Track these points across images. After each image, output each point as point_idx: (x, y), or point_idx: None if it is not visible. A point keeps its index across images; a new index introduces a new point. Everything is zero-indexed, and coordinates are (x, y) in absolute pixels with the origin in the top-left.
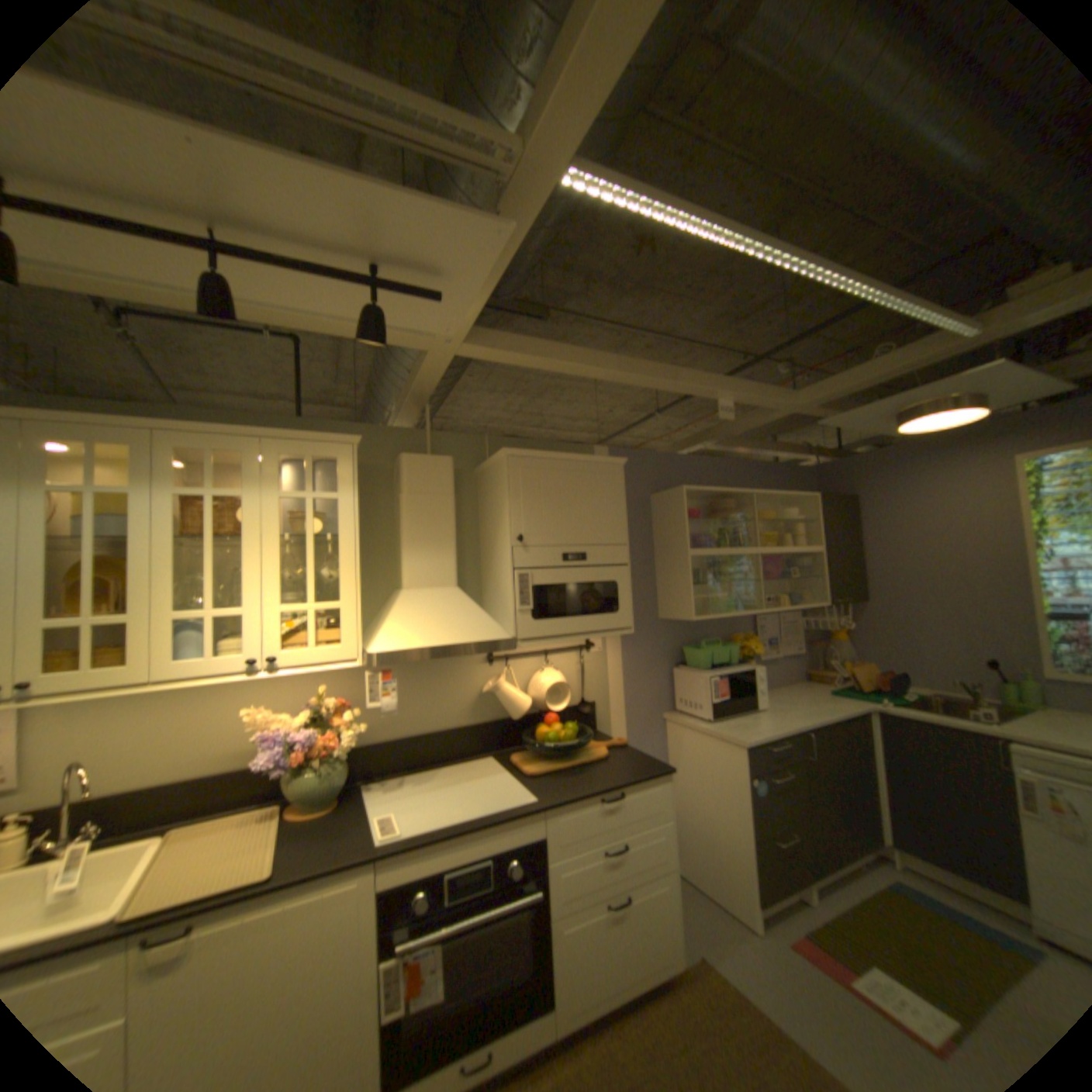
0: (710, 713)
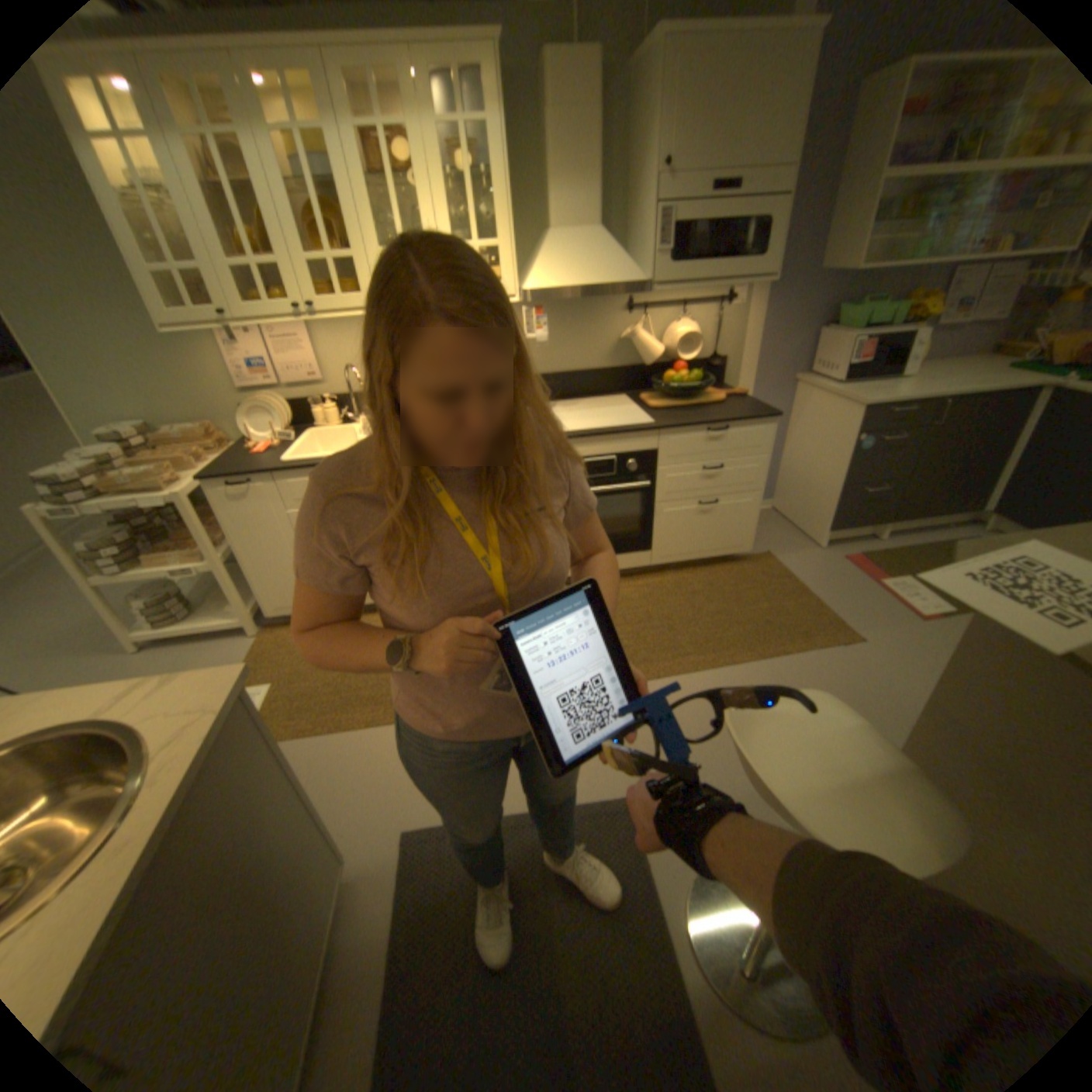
0: (846, 374)
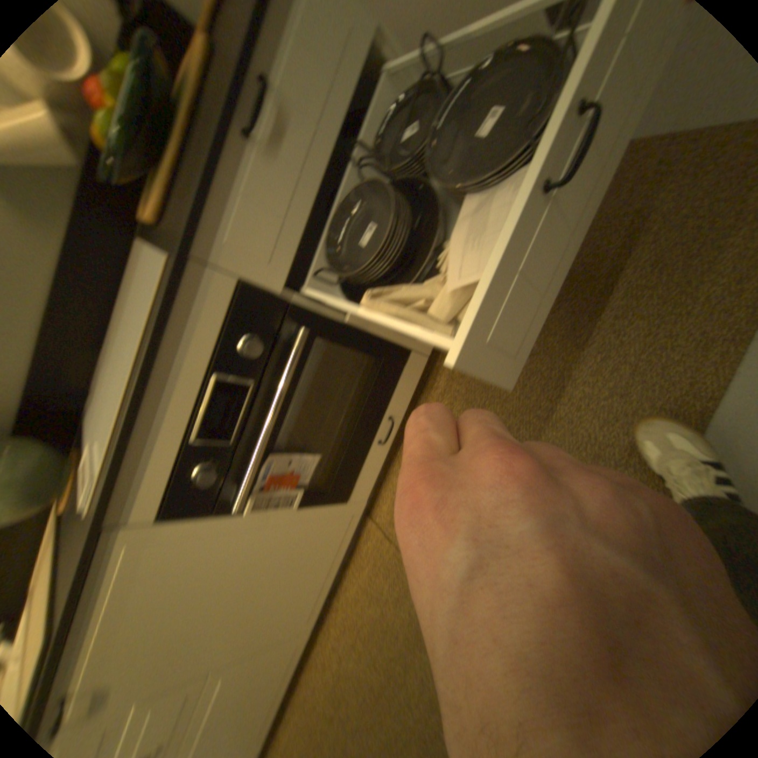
0: None
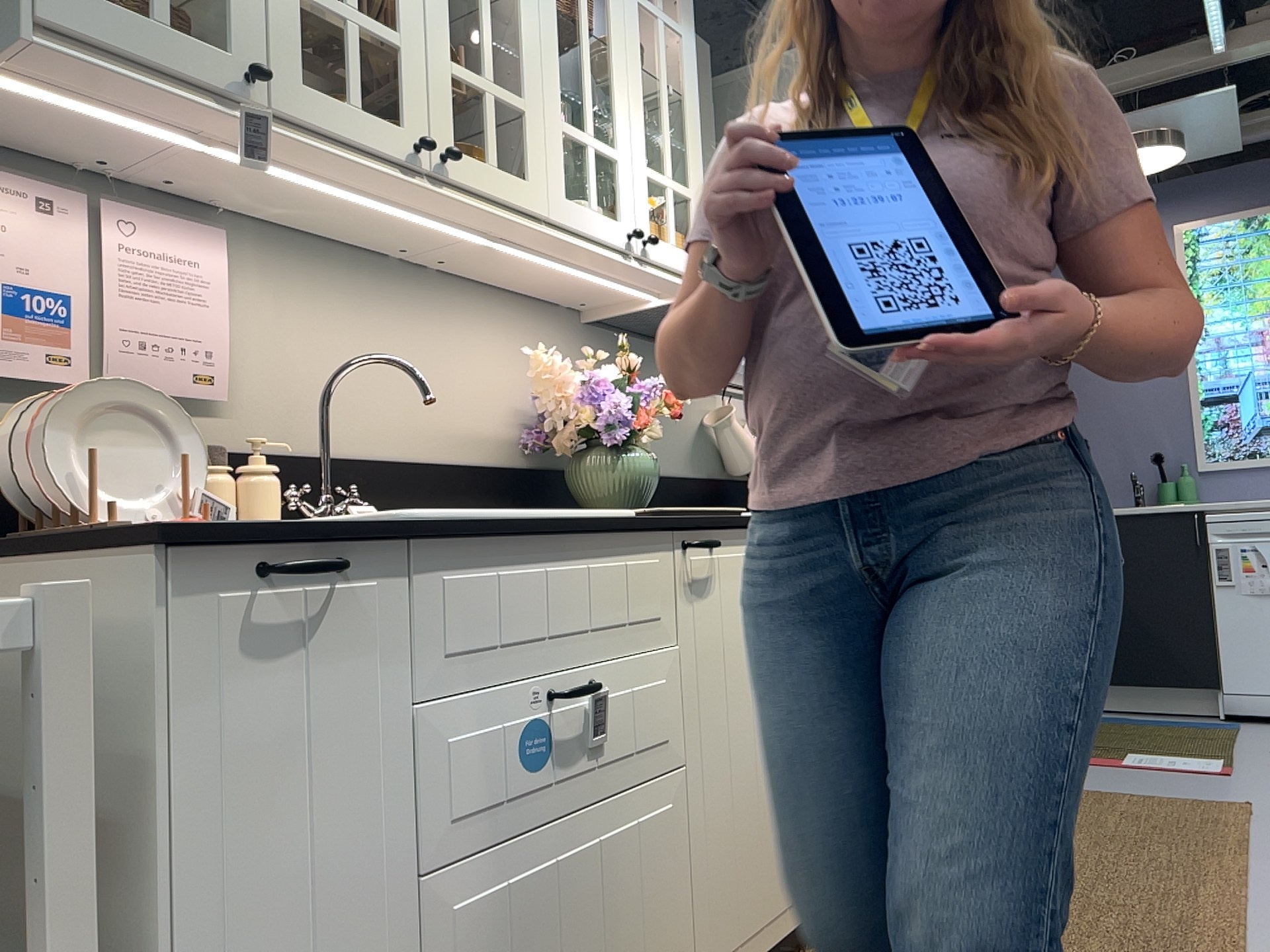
0: None
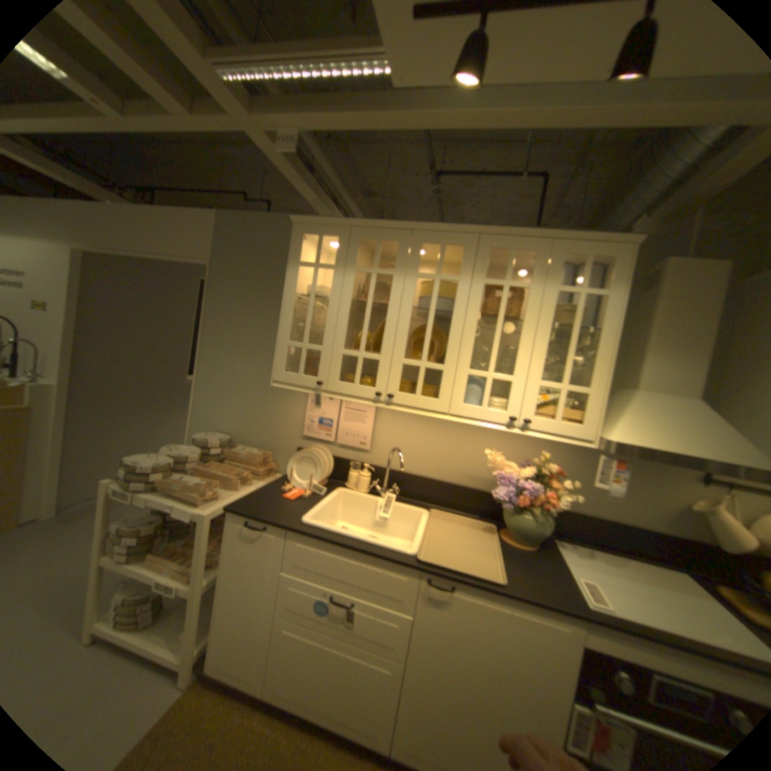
0: None
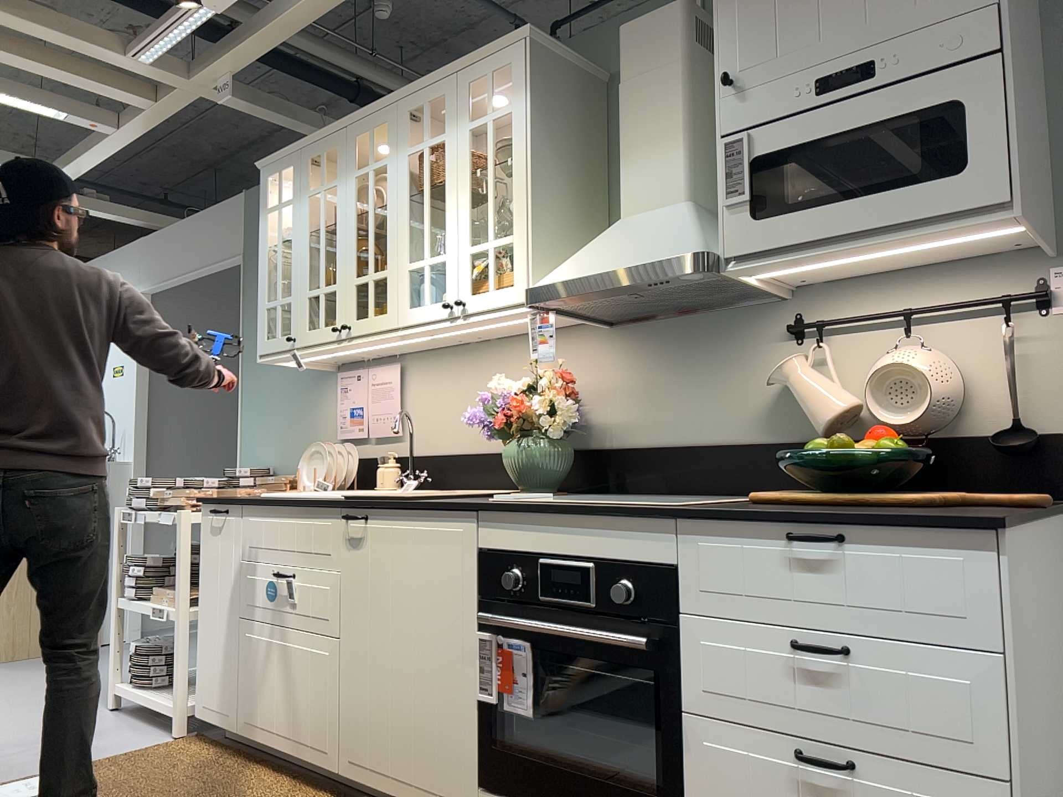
0: None
